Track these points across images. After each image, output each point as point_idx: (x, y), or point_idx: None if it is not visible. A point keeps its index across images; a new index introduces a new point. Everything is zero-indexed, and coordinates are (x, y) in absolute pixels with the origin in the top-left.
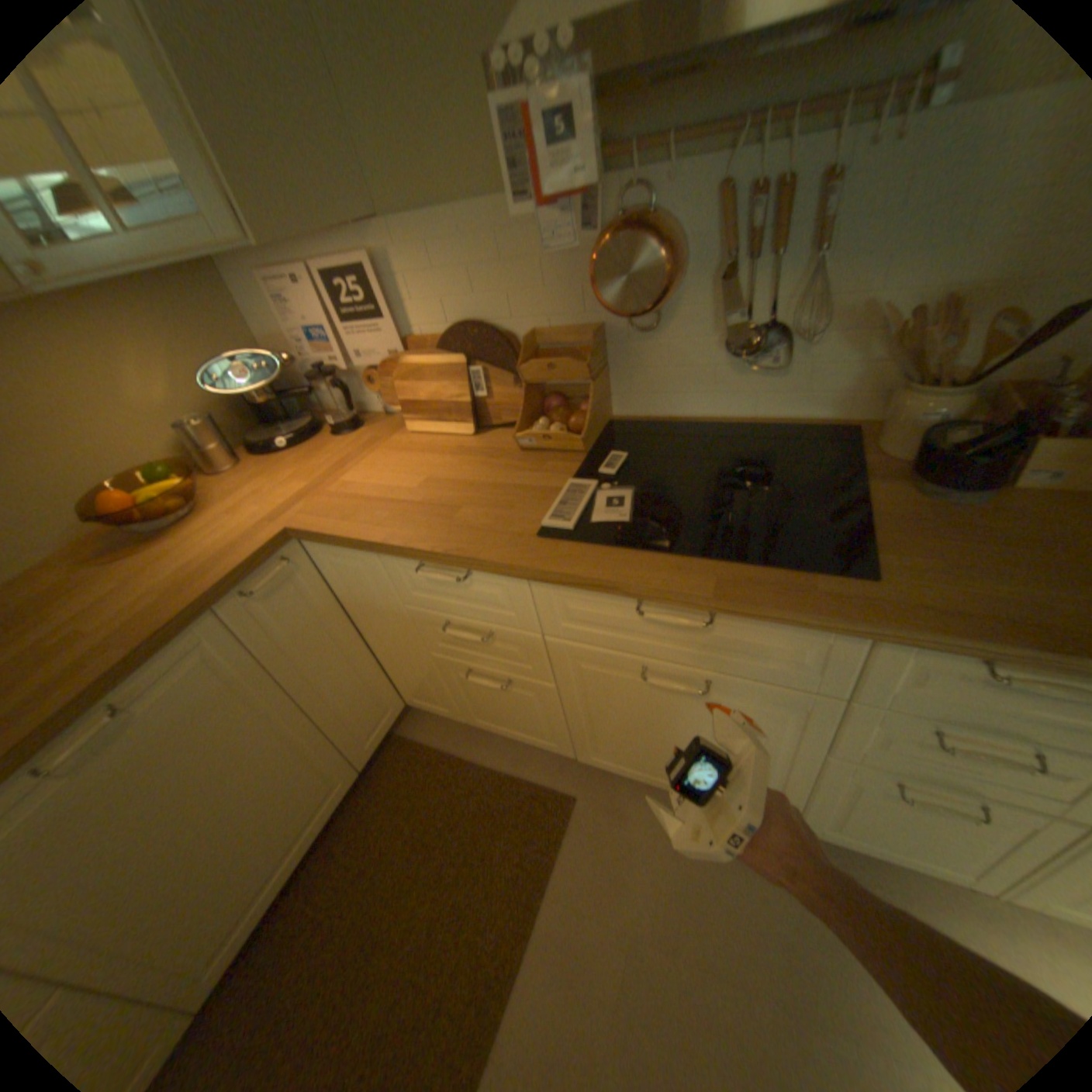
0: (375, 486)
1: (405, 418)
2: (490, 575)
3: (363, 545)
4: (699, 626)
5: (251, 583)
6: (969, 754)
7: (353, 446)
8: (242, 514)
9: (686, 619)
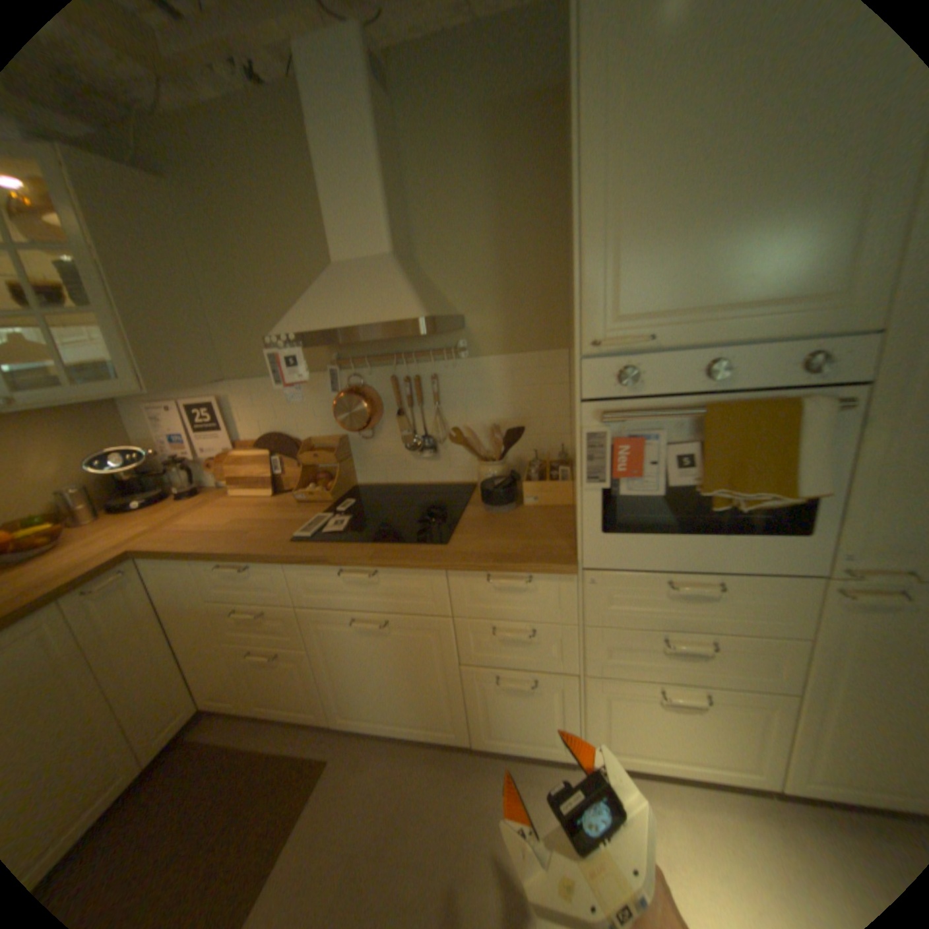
0: (197, 525)
1: (228, 487)
2: (260, 567)
3: (180, 556)
4: (372, 581)
5: (91, 586)
6: (511, 640)
7: (188, 505)
8: (94, 546)
9: (364, 577)
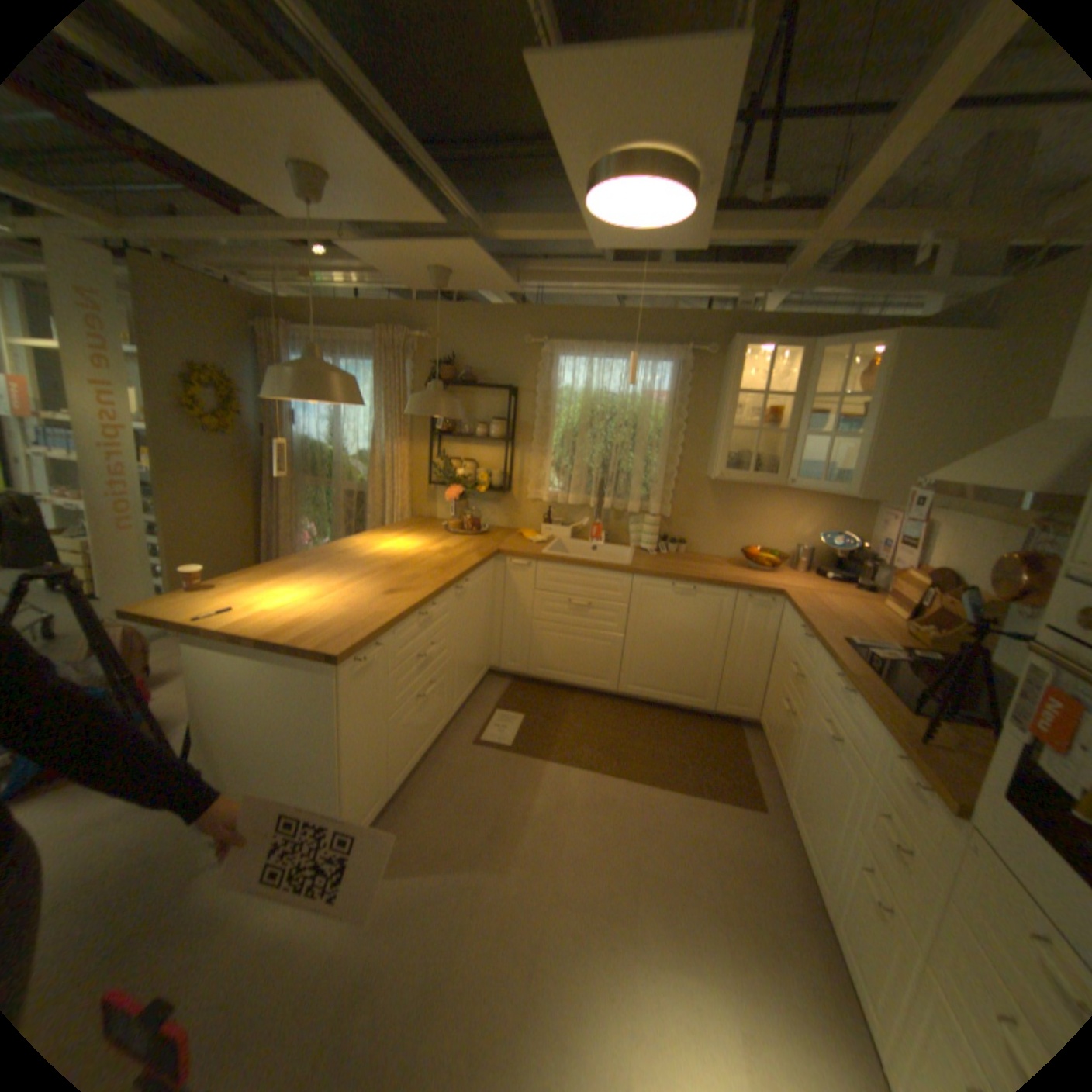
0: (831, 603)
1: (888, 598)
2: (816, 642)
3: (795, 608)
4: (851, 700)
5: (755, 596)
6: (894, 846)
7: (853, 594)
8: (780, 581)
9: (847, 691)
